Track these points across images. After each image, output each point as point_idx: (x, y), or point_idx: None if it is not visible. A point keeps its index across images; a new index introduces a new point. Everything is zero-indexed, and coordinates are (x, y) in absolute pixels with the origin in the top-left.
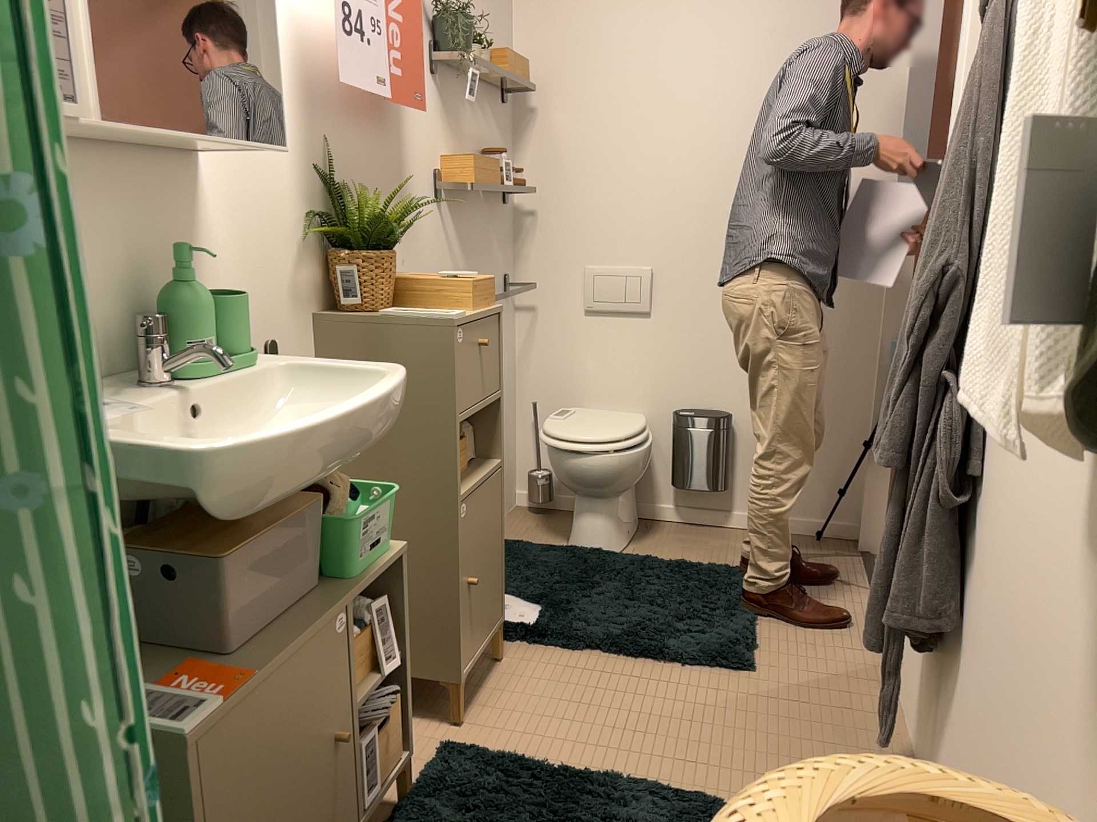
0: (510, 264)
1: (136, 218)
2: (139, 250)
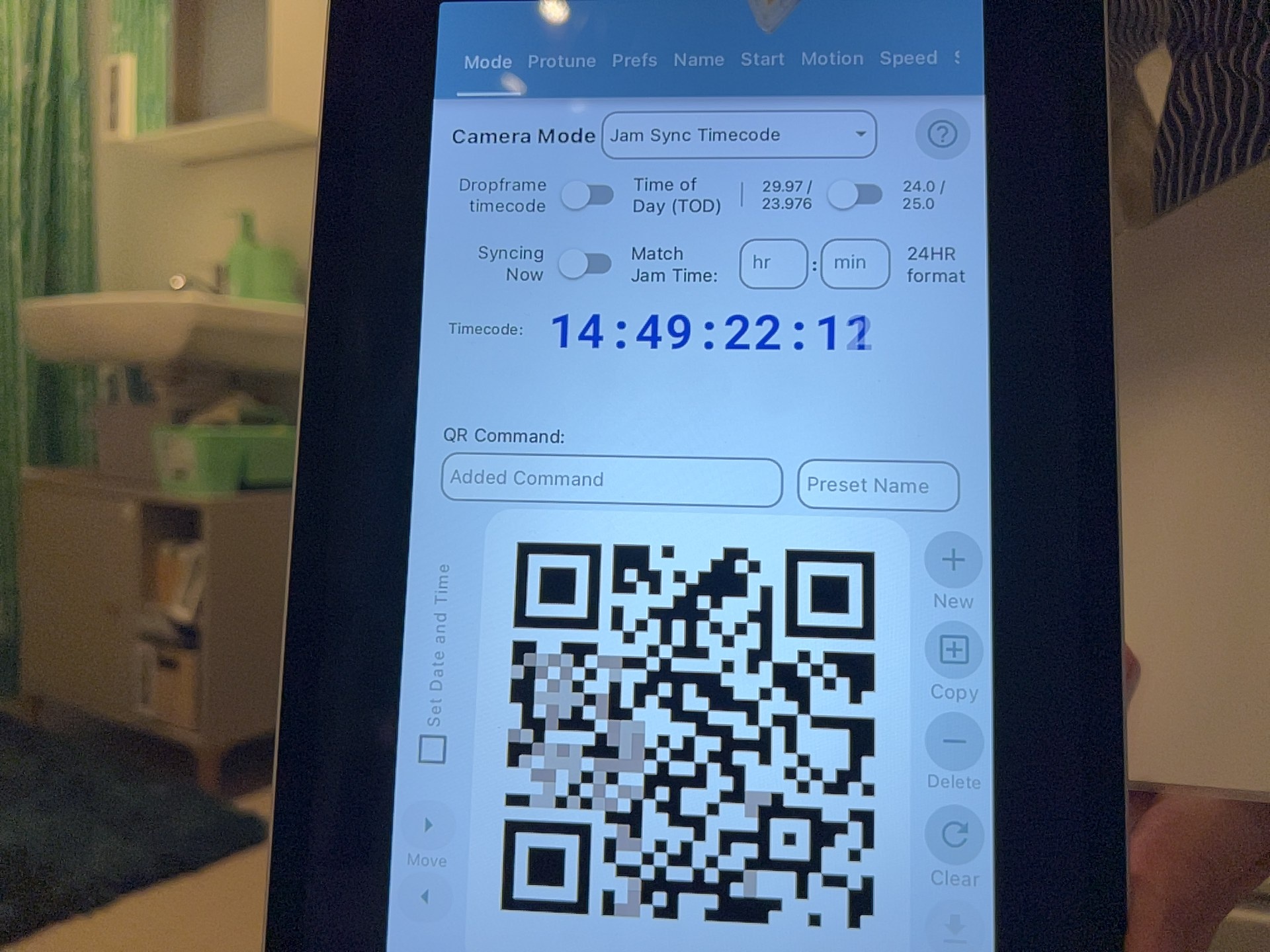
0: None
1: (266, 197)
2: (266, 221)
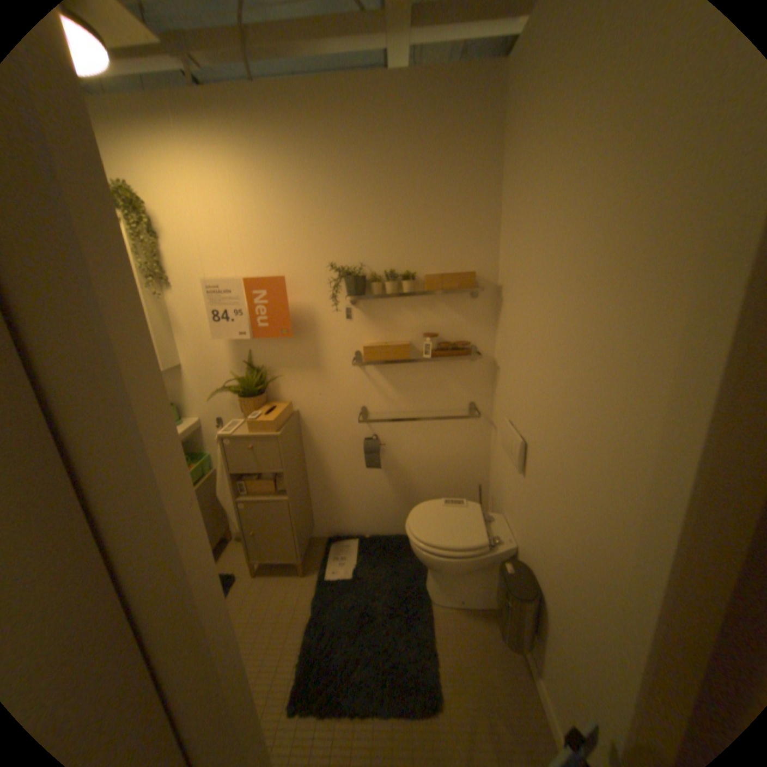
0: (478, 392)
1: None
2: None
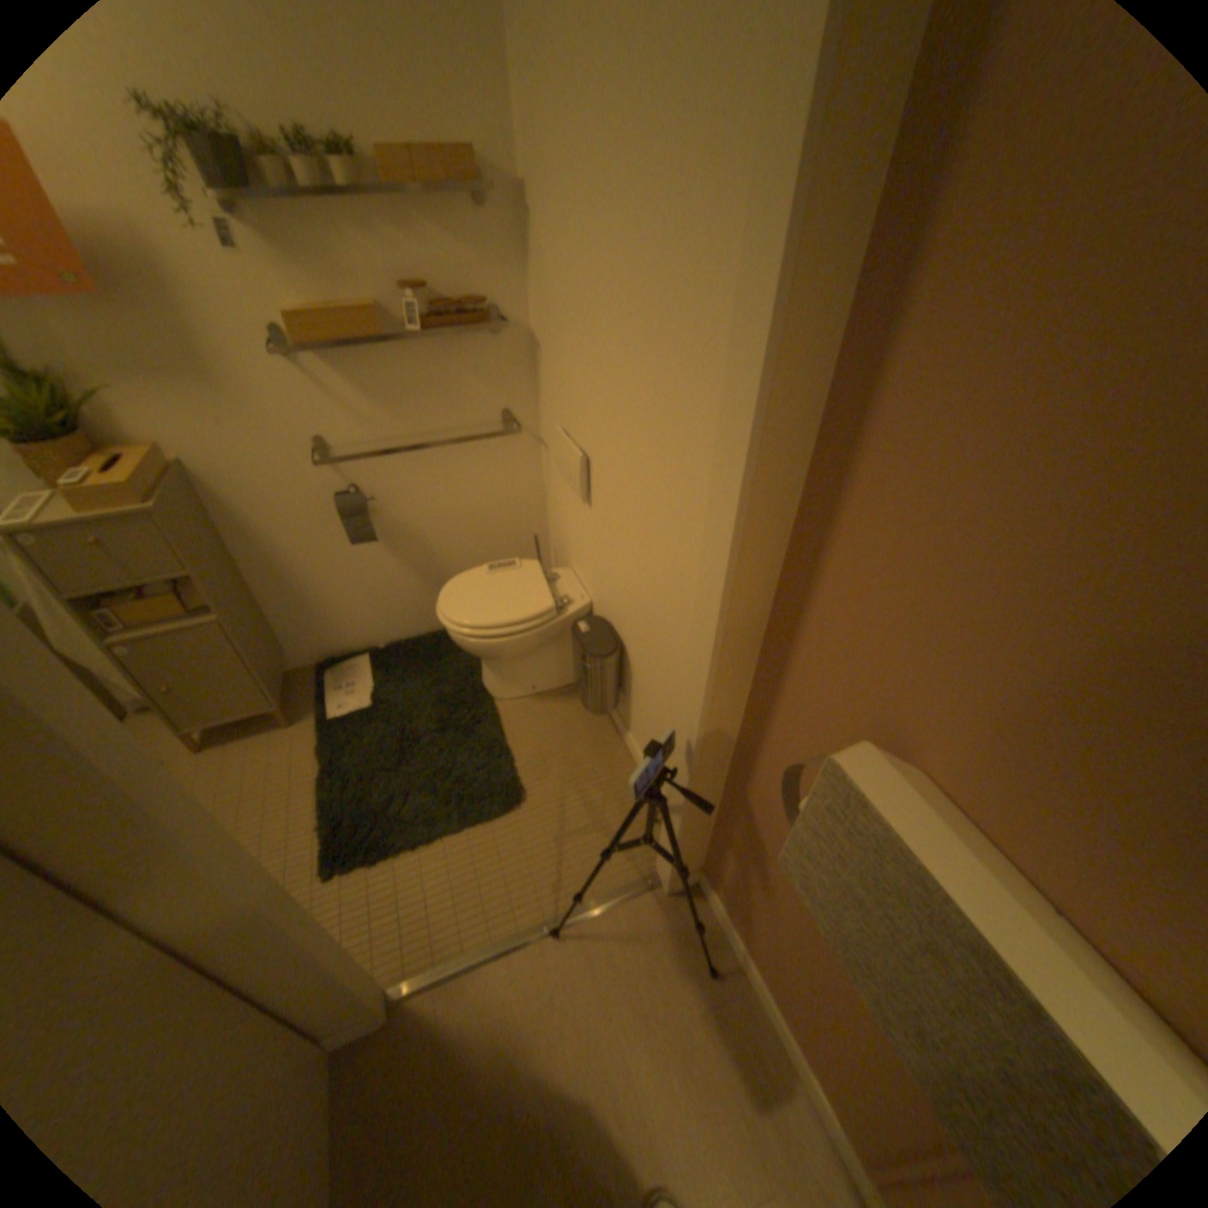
0: (513, 392)
1: None
2: None
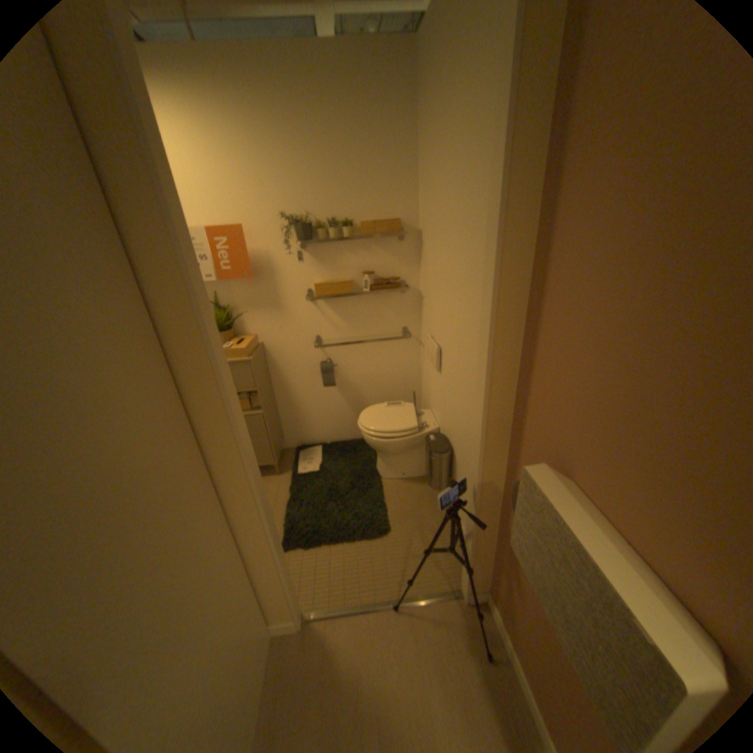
0: (409, 319)
1: None
2: None
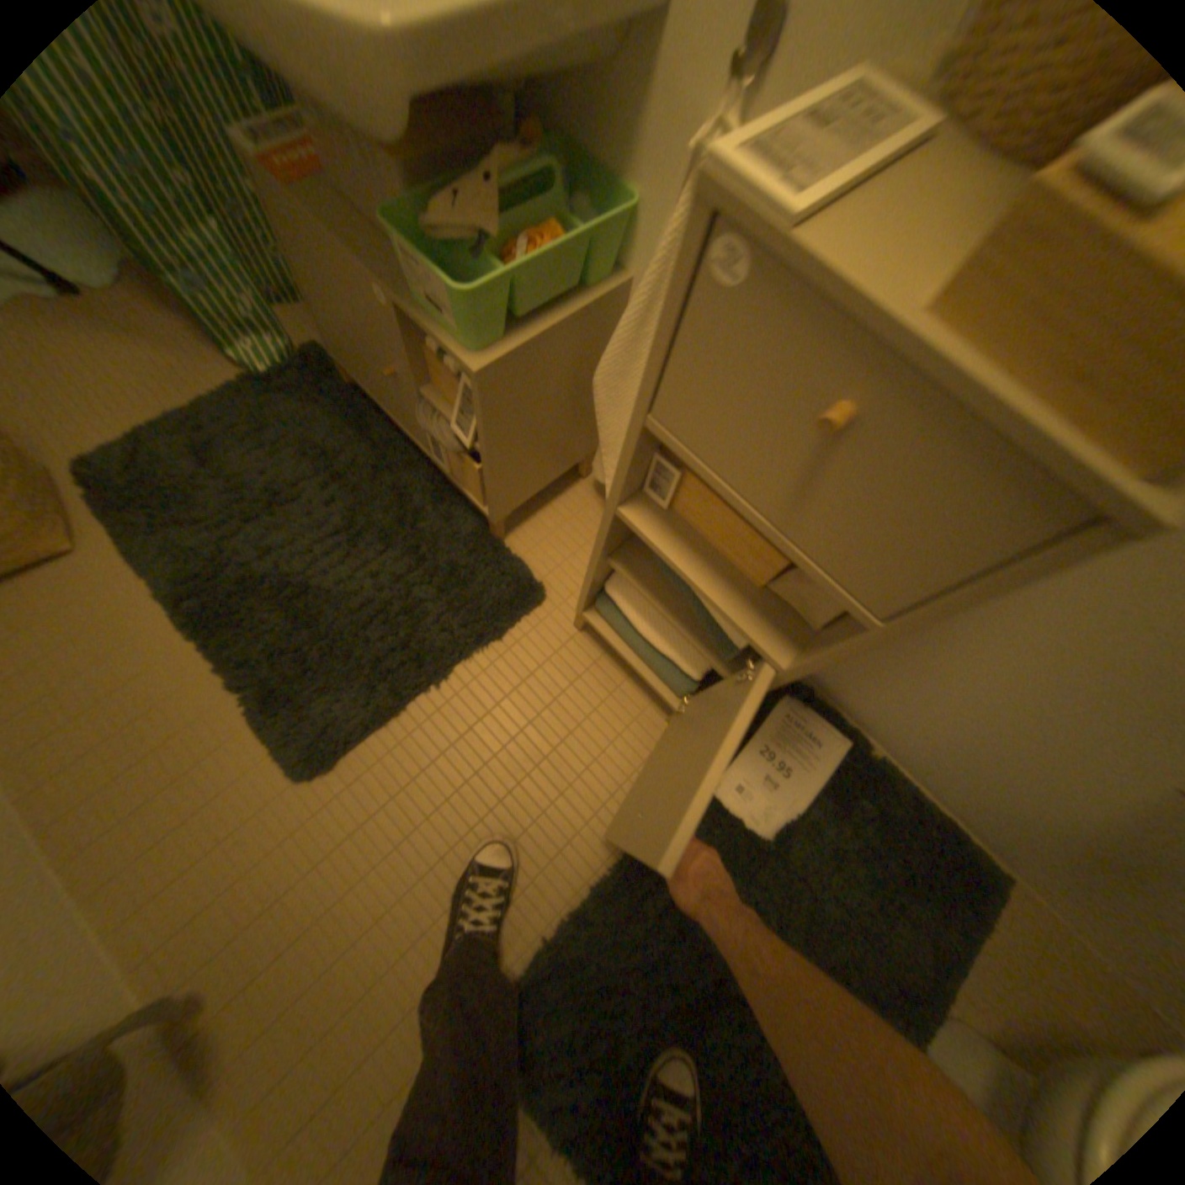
0: None
1: None
2: None
